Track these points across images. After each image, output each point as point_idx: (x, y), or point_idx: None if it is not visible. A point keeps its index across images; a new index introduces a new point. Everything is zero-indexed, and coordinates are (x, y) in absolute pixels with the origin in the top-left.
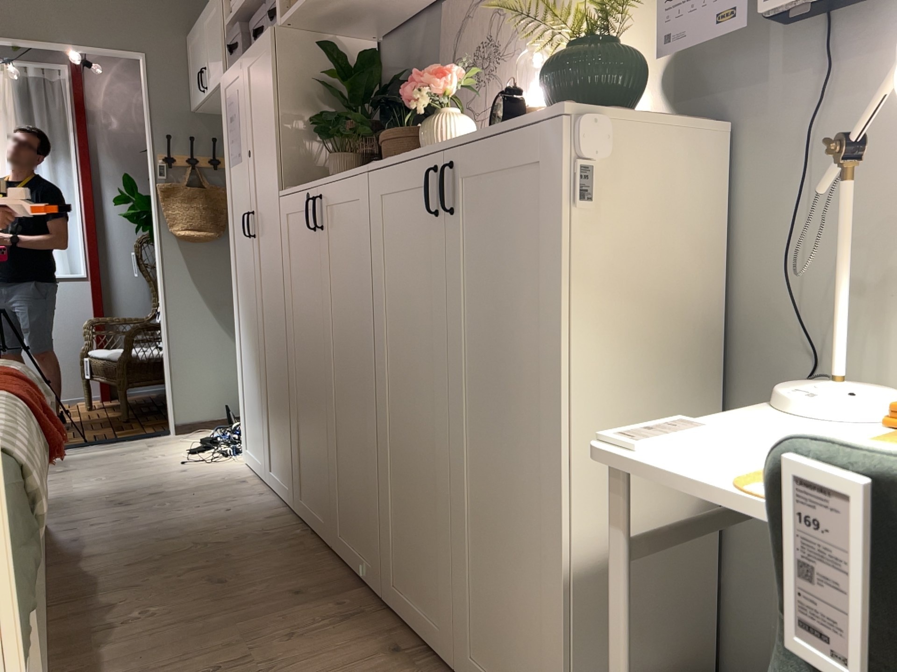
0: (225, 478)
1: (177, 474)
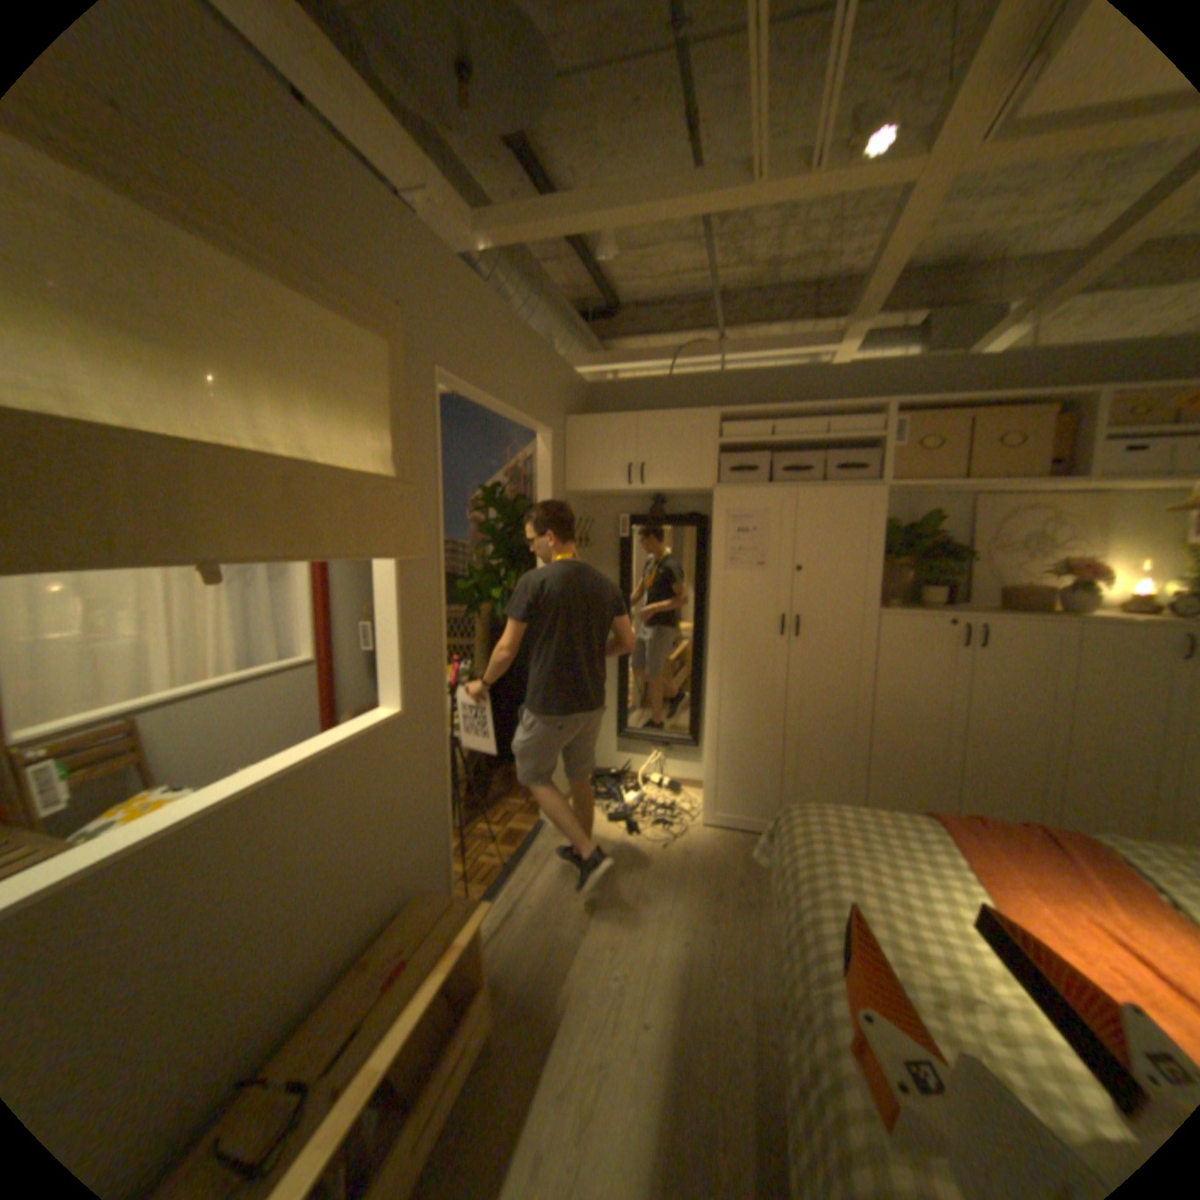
0: (734, 847)
1: (694, 861)
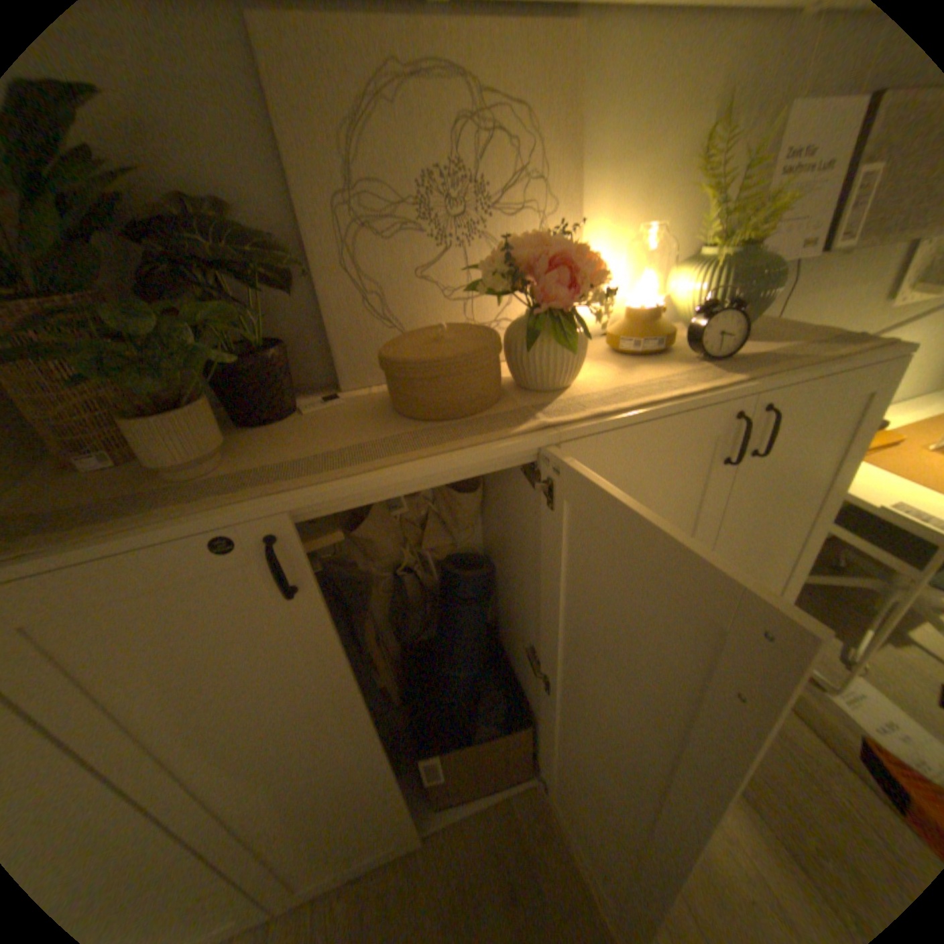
0: None
1: None
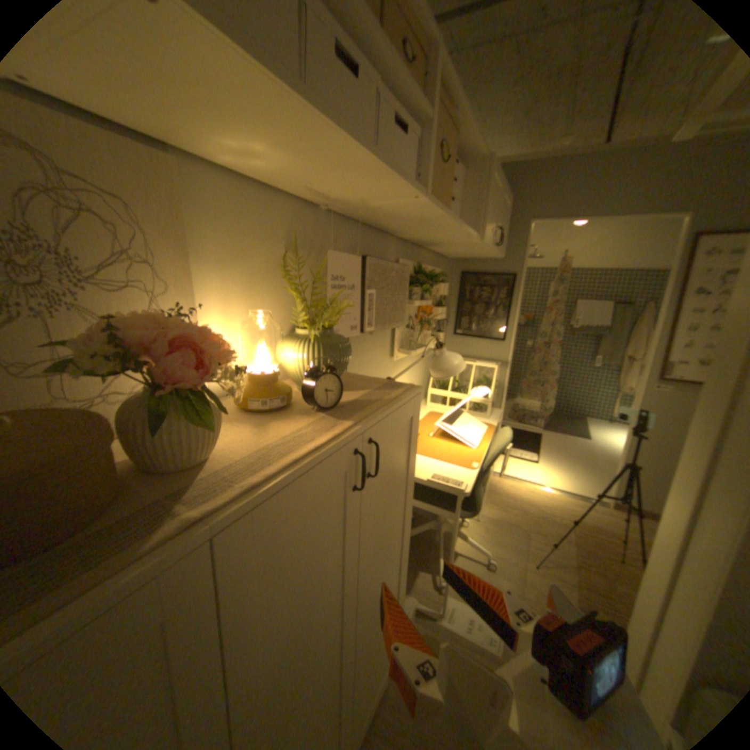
0: None
1: None
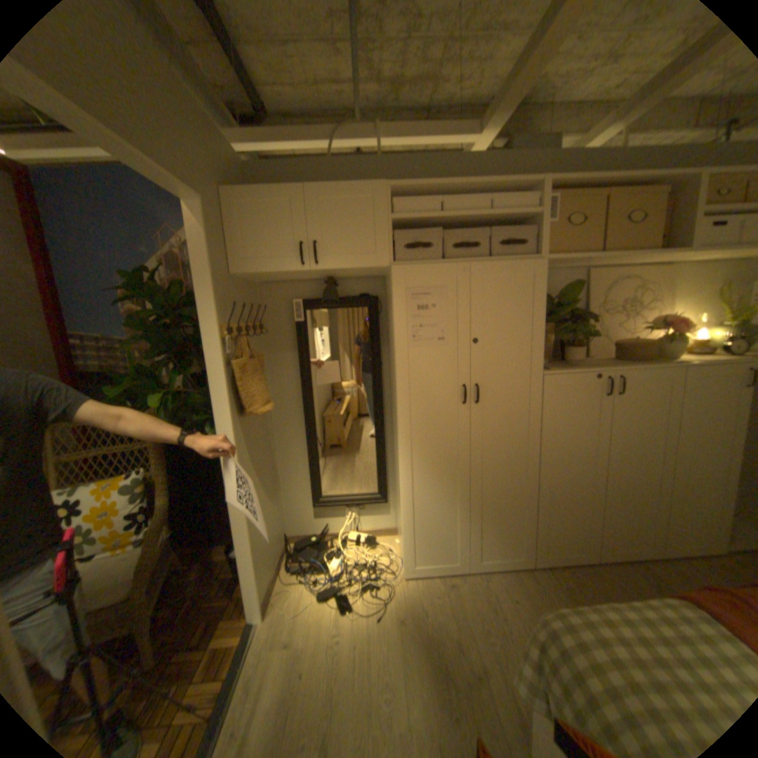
0: (438, 597)
1: (410, 629)
